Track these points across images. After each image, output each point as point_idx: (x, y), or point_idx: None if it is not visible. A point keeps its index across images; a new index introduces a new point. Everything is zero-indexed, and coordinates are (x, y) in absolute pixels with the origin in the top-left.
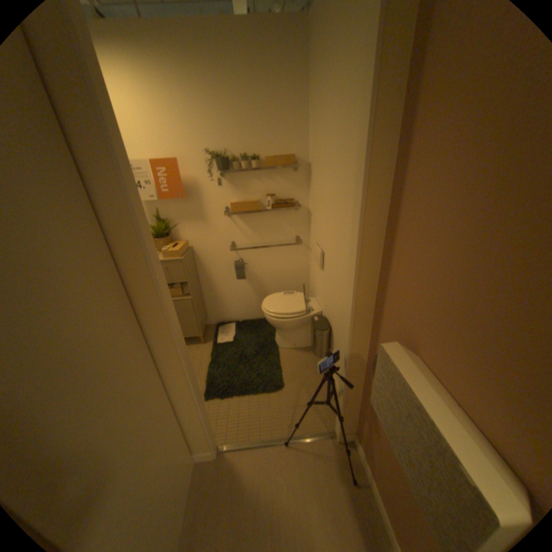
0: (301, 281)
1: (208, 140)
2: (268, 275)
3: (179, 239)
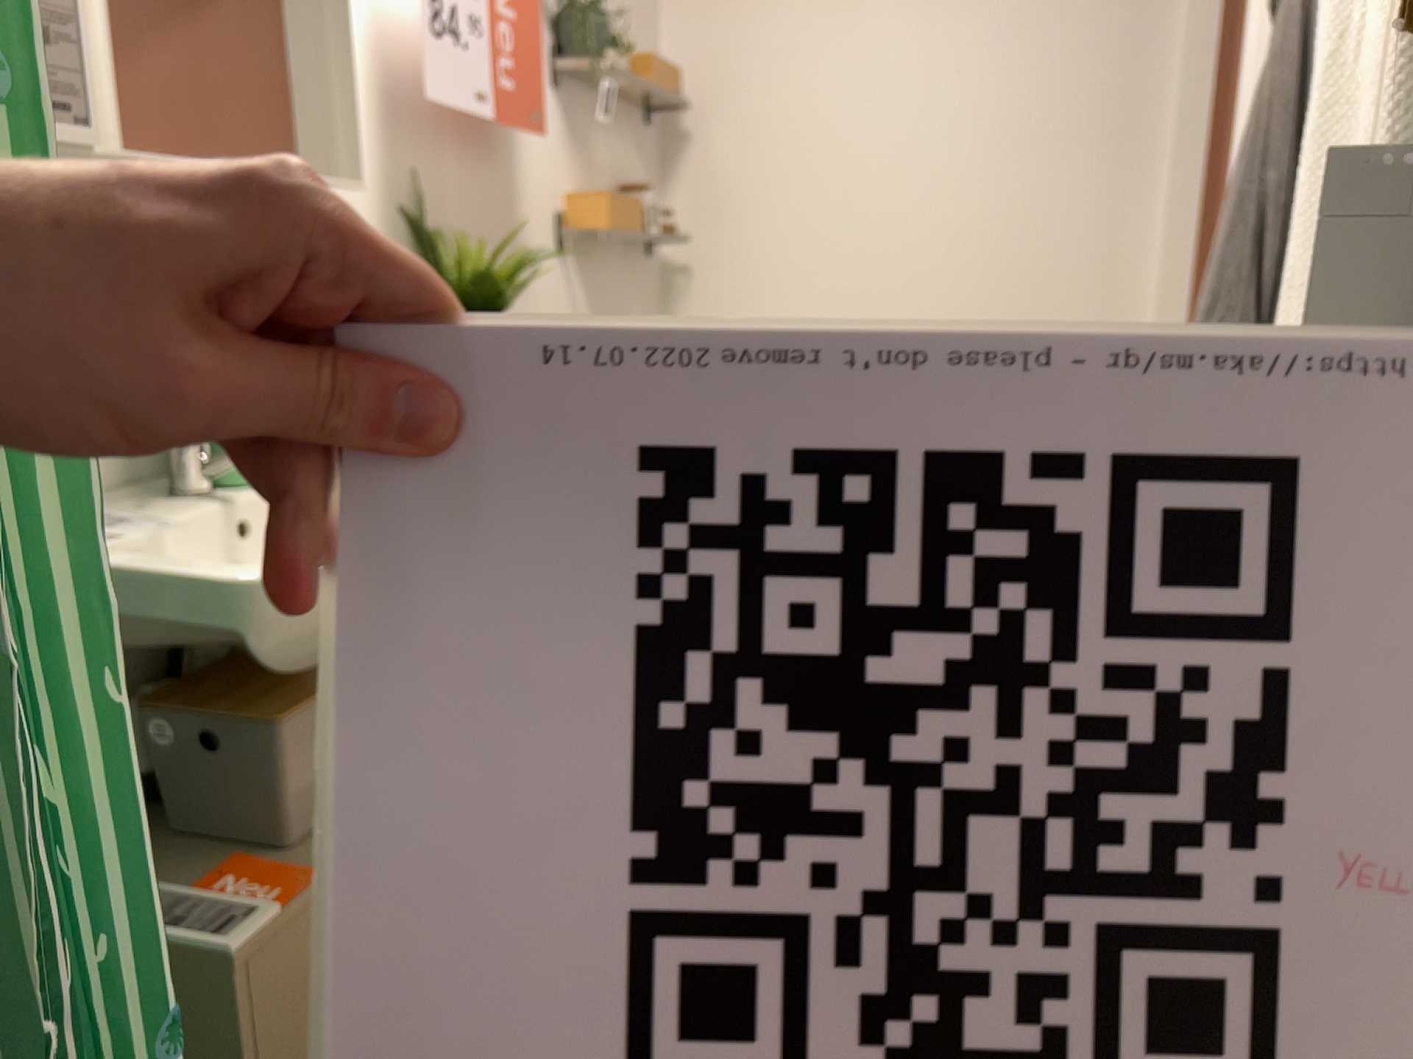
0: None
1: None
2: None
3: None
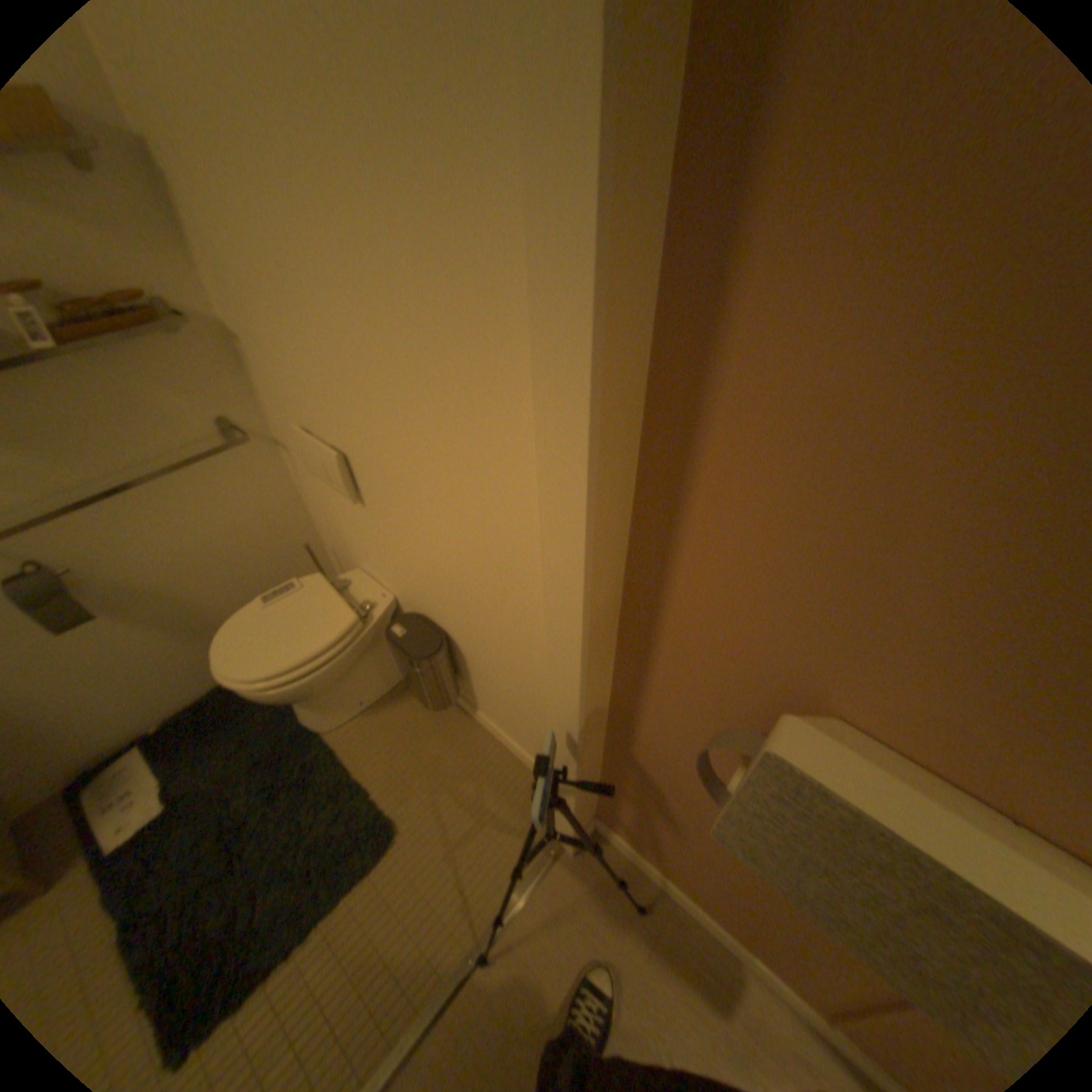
0: (292, 537)
1: None
2: (174, 567)
3: None
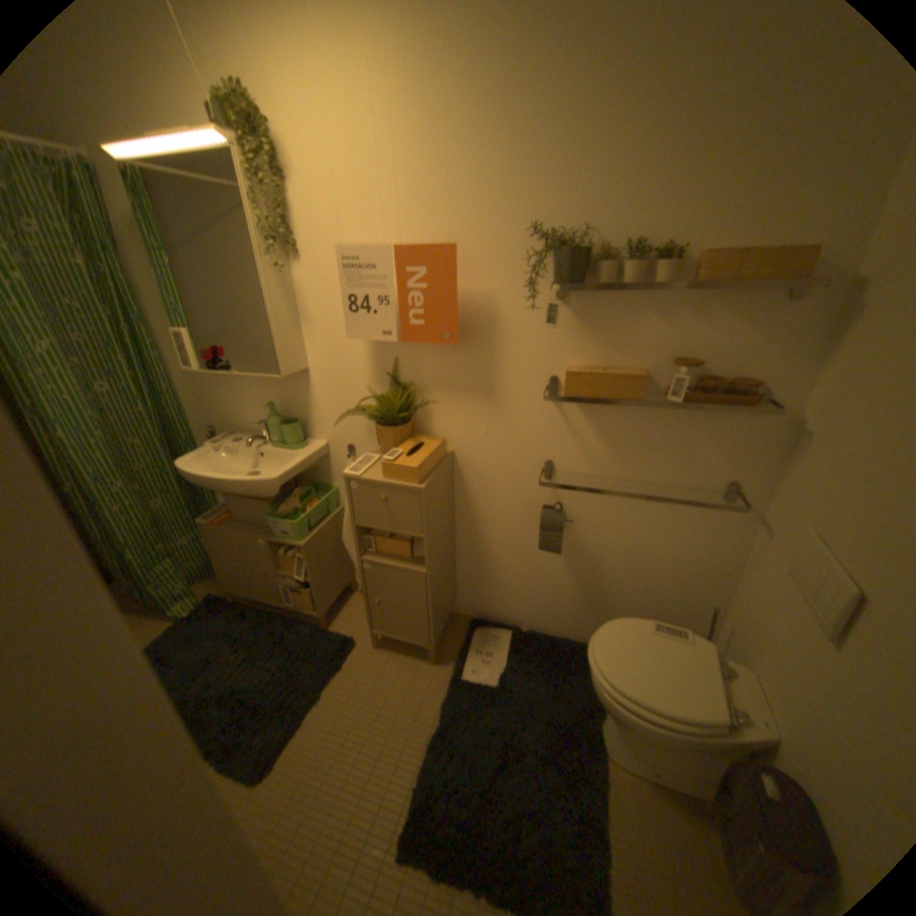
0: (710, 591)
1: (545, 198)
2: (619, 554)
3: (429, 431)
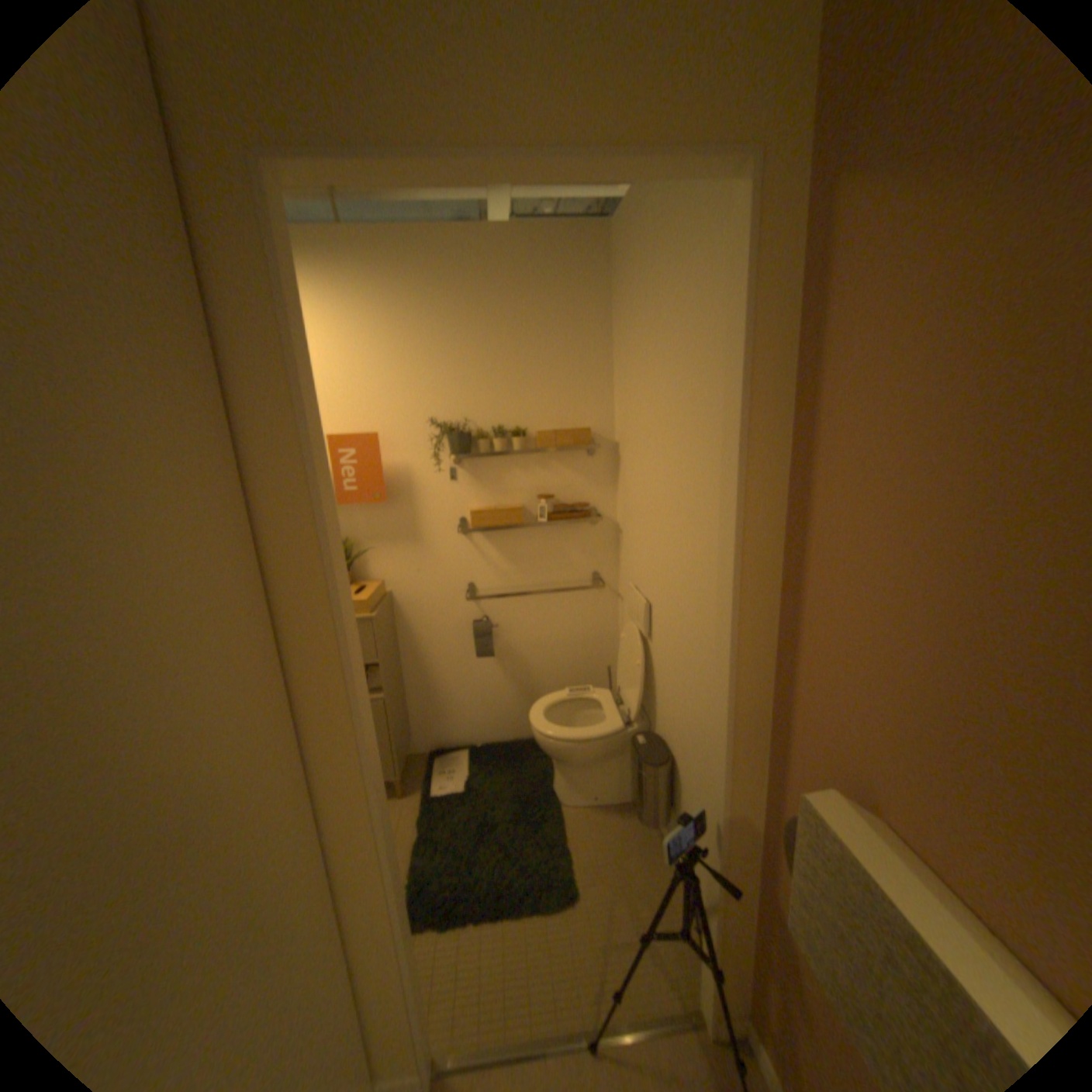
0: (604, 660)
1: (436, 404)
2: (537, 648)
3: (367, 578)
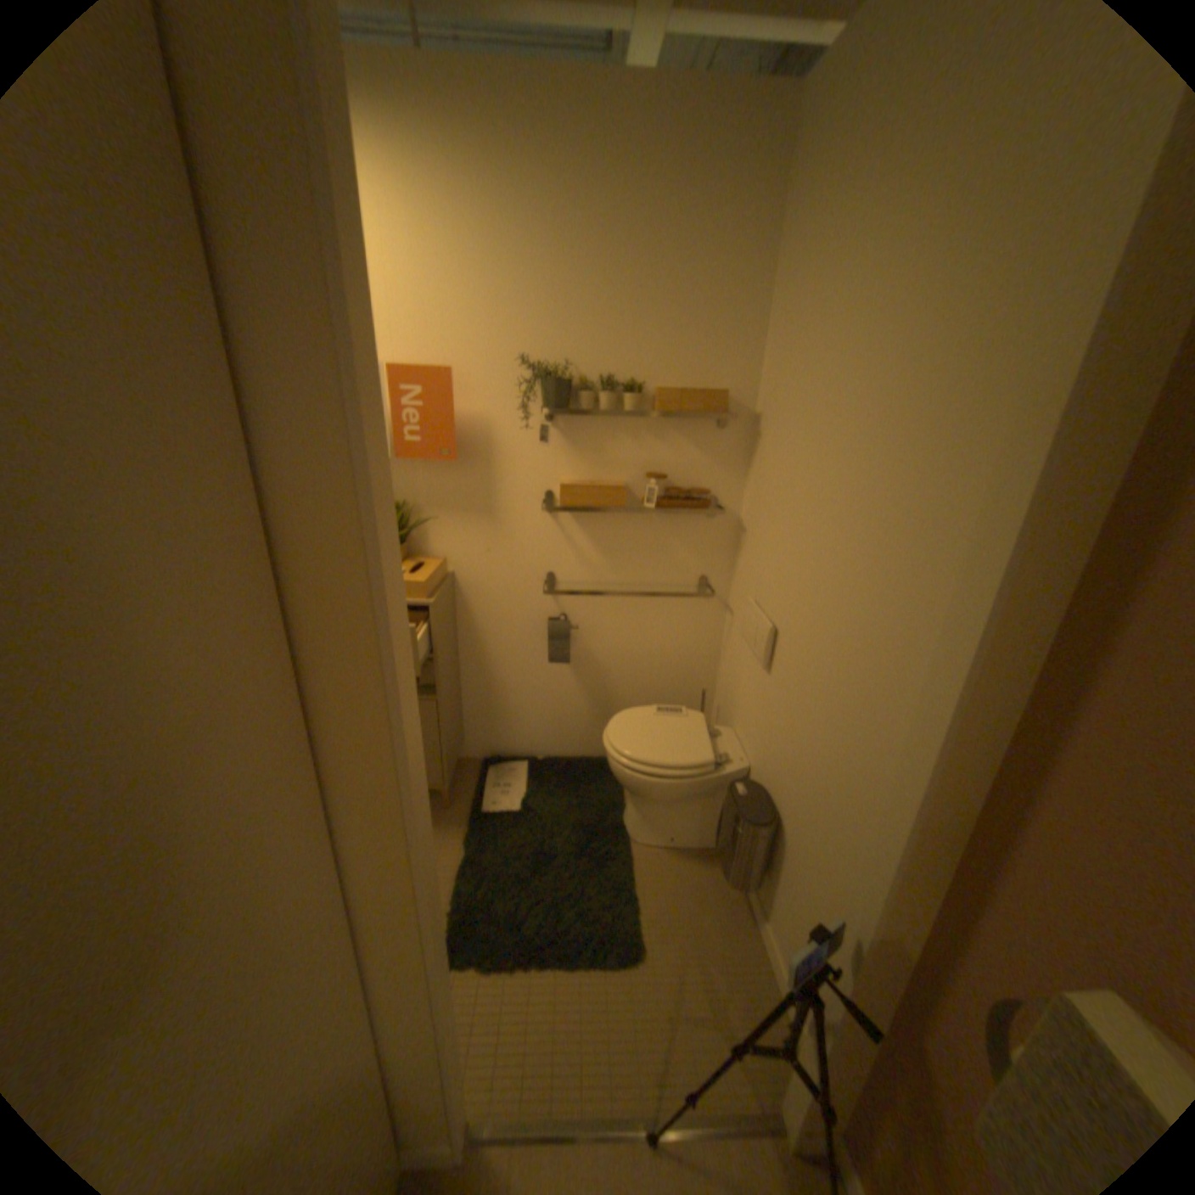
0: (698, 680)
1: (530, 336)
2: (621, 658)
3: (426, 553)
